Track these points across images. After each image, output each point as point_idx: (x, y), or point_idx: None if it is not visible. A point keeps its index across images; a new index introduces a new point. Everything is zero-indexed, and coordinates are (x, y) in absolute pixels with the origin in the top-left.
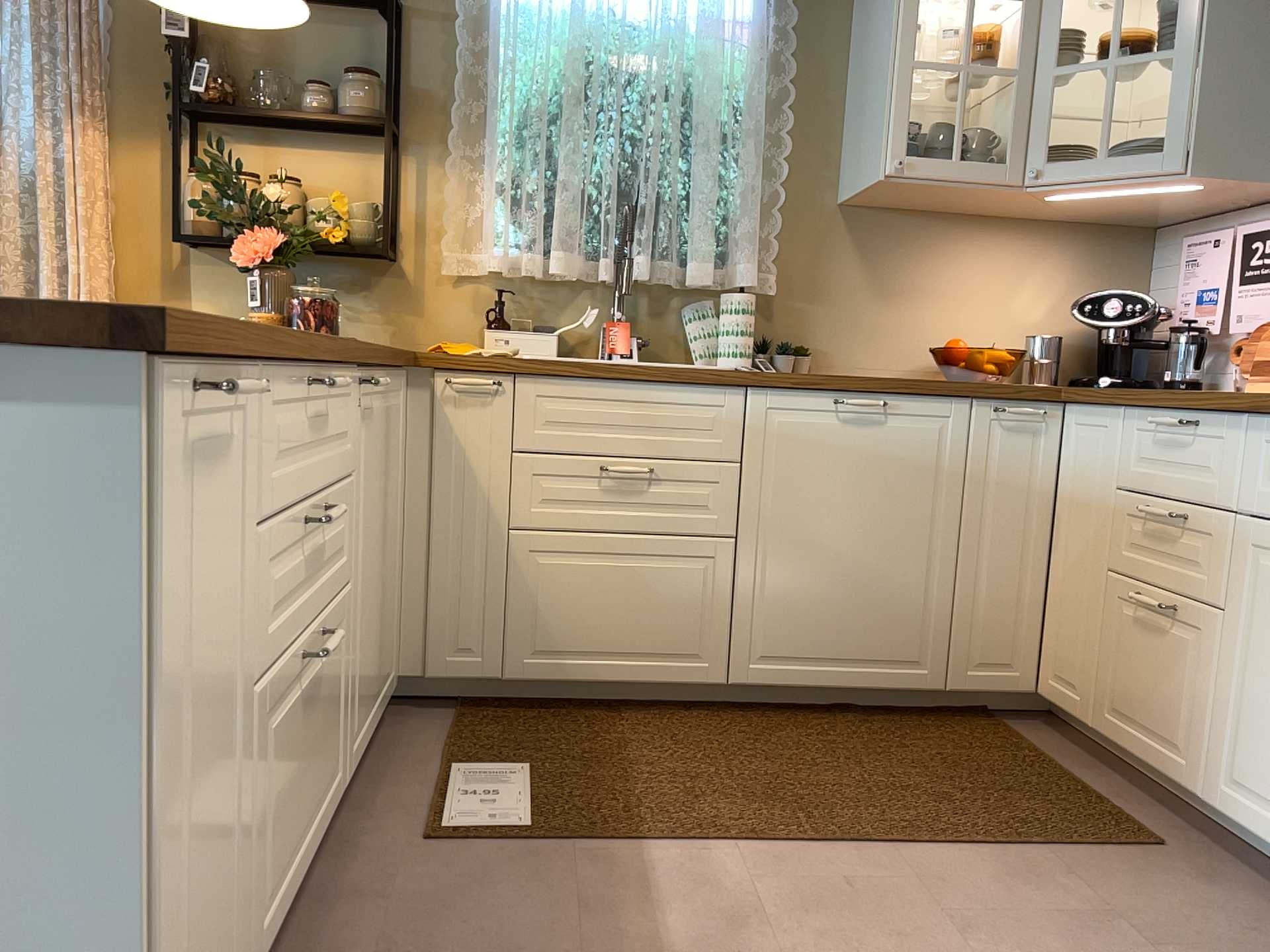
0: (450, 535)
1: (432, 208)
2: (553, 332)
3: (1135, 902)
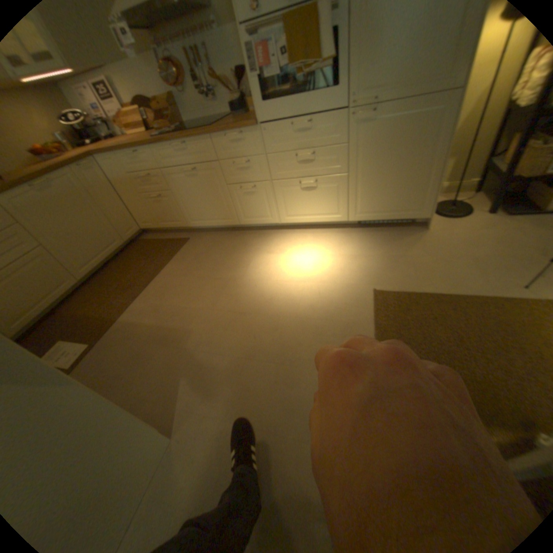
0: None
1: None
2: None
3: (196, 249)
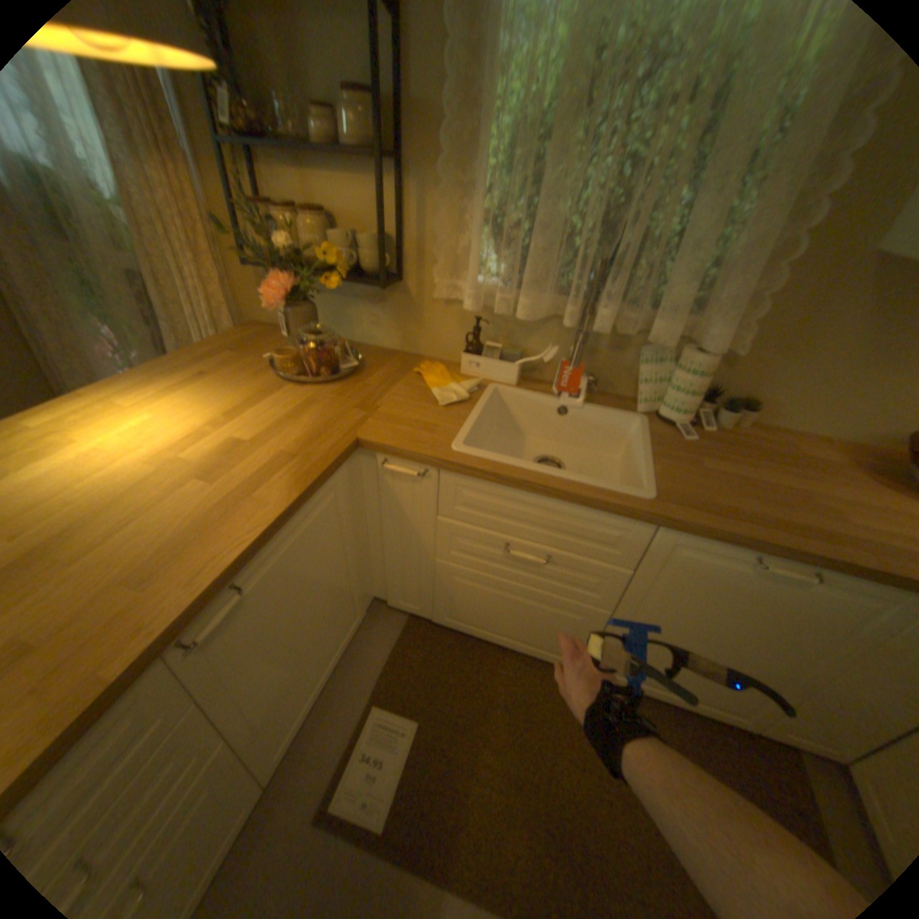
0: (397, 549)
1: (428, 235)
2: (516, 363)
3: None
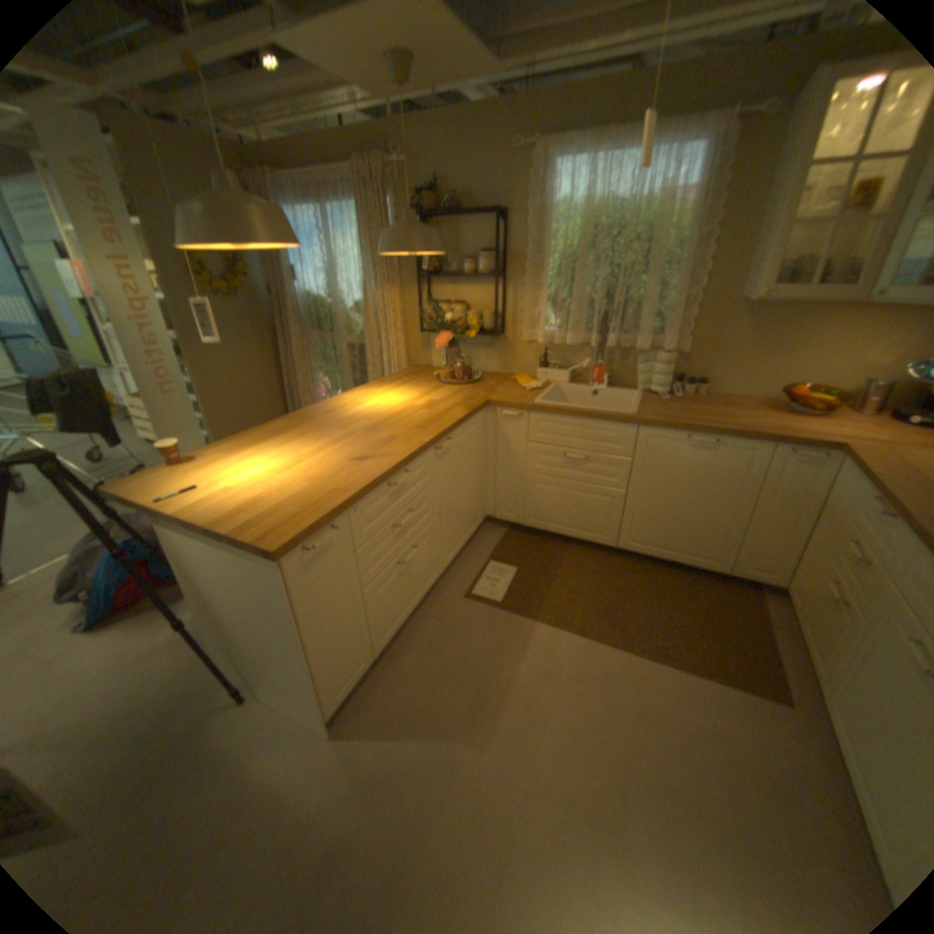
0: (503, 471)
1: (517, 310)
2: (567, 371)
3: (744, 733)
